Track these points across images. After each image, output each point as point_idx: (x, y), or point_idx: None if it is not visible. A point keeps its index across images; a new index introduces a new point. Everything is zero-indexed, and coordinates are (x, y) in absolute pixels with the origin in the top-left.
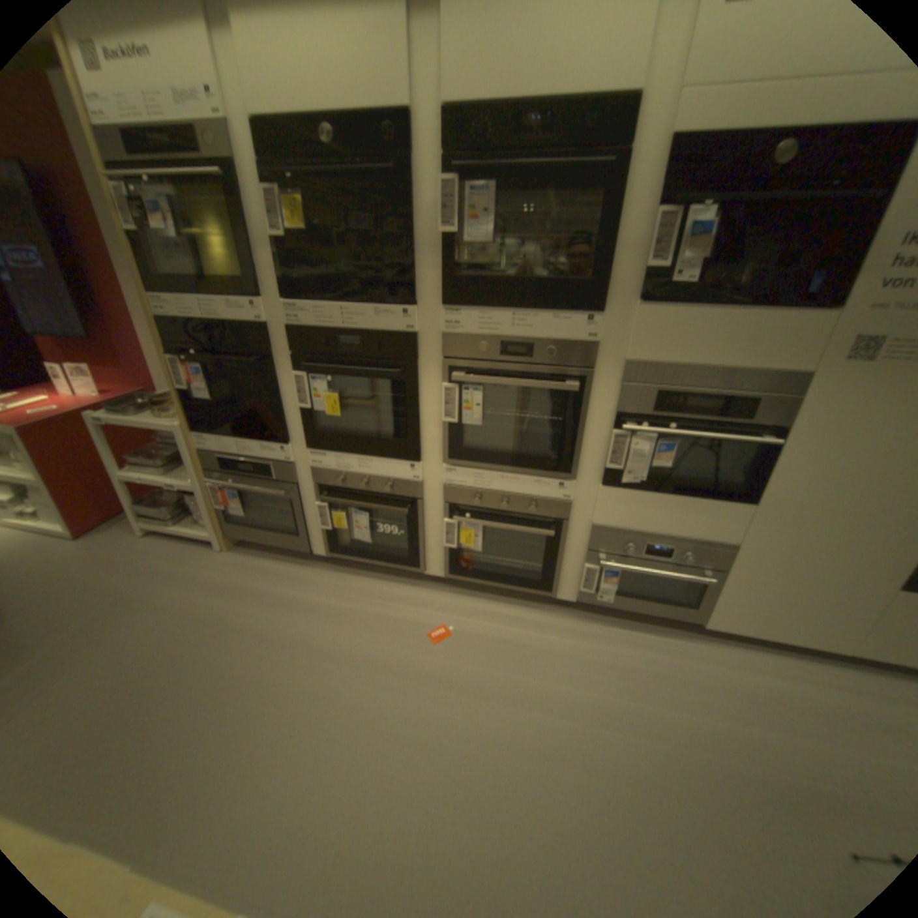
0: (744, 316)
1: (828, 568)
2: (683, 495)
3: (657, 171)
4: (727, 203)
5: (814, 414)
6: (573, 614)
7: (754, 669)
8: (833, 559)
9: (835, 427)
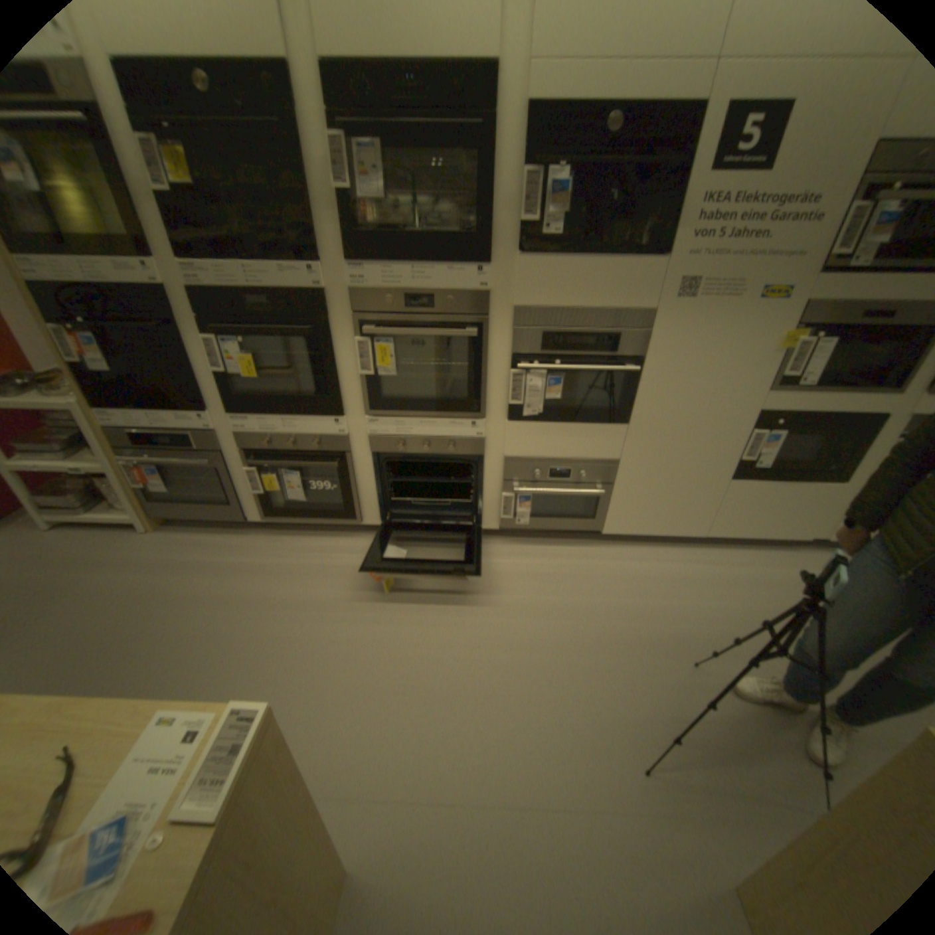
0: (600, 265)
1: (681, 470)
2: (571, 423)
3: (519, 136)
4: (575, 167)
5: (658, 345)
6: (496, 541)
7: (637, 559)
8: (684, 462)
9: (674, 354)
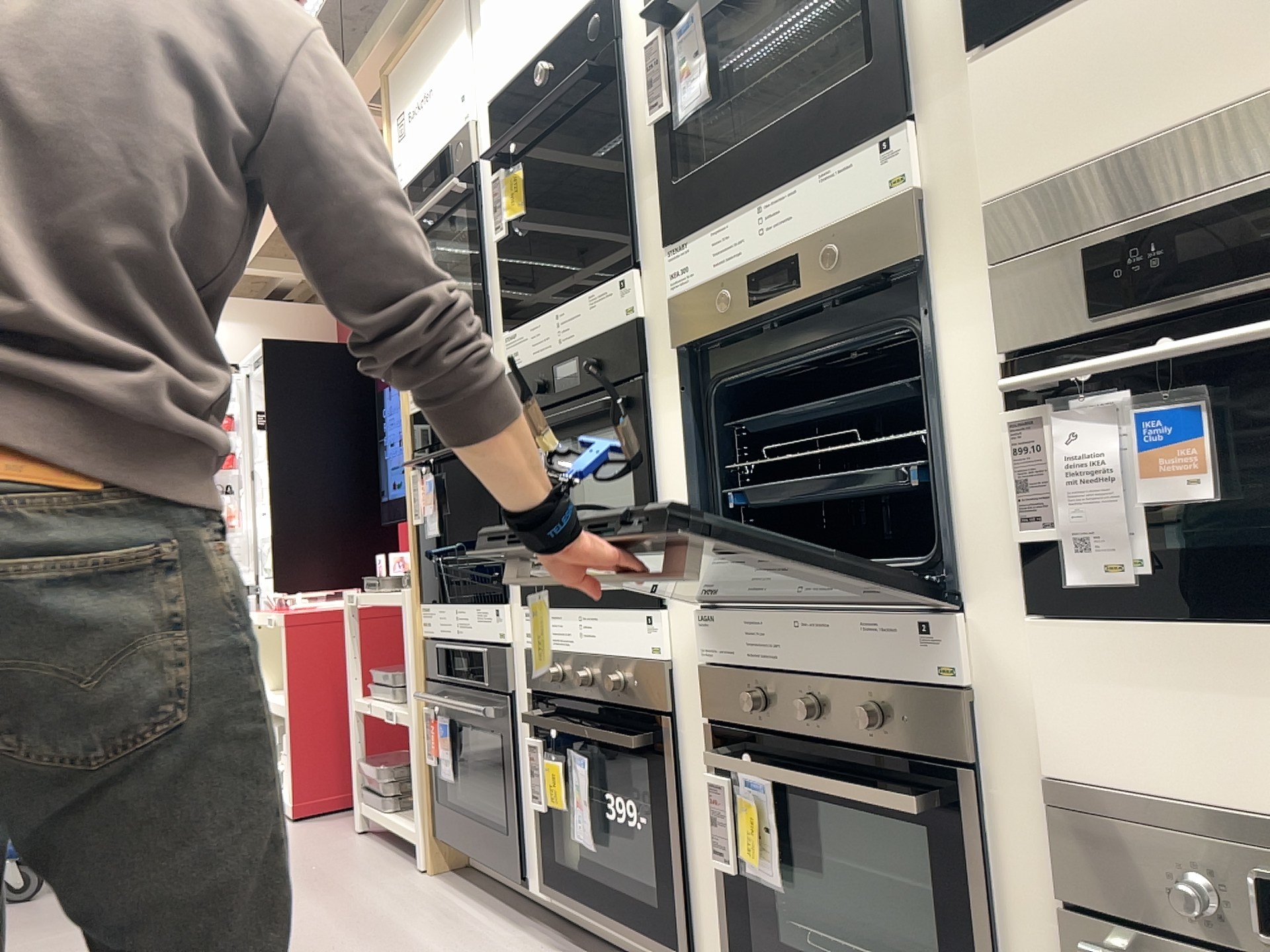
0: None
1: None
2: None
3: None
4: None
5: None
6: None
7: None
8: None
9: None
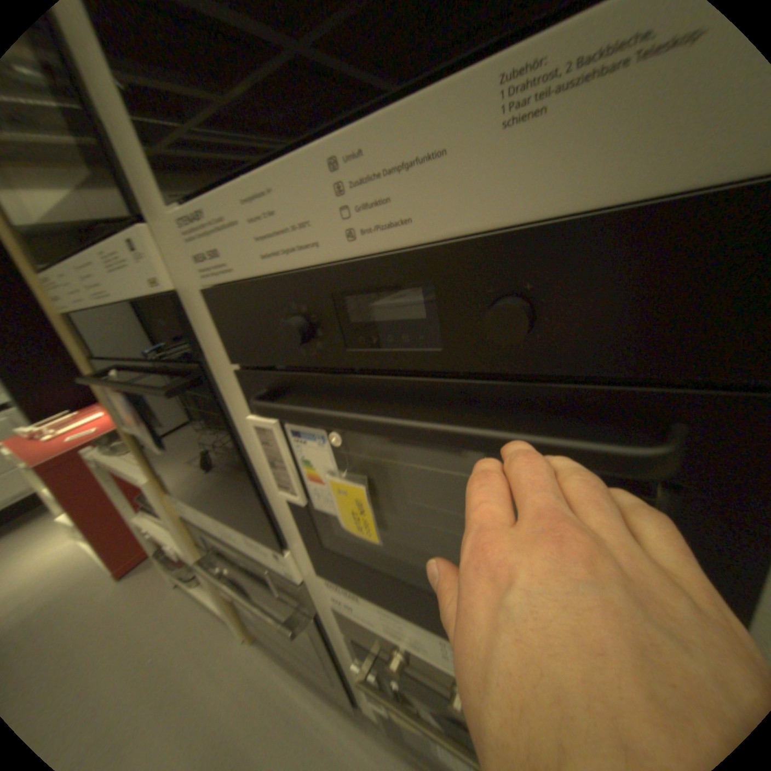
0: None
1: None
2: None
3: None
4: None
5: None
6: None
7: None
8: None
9: None
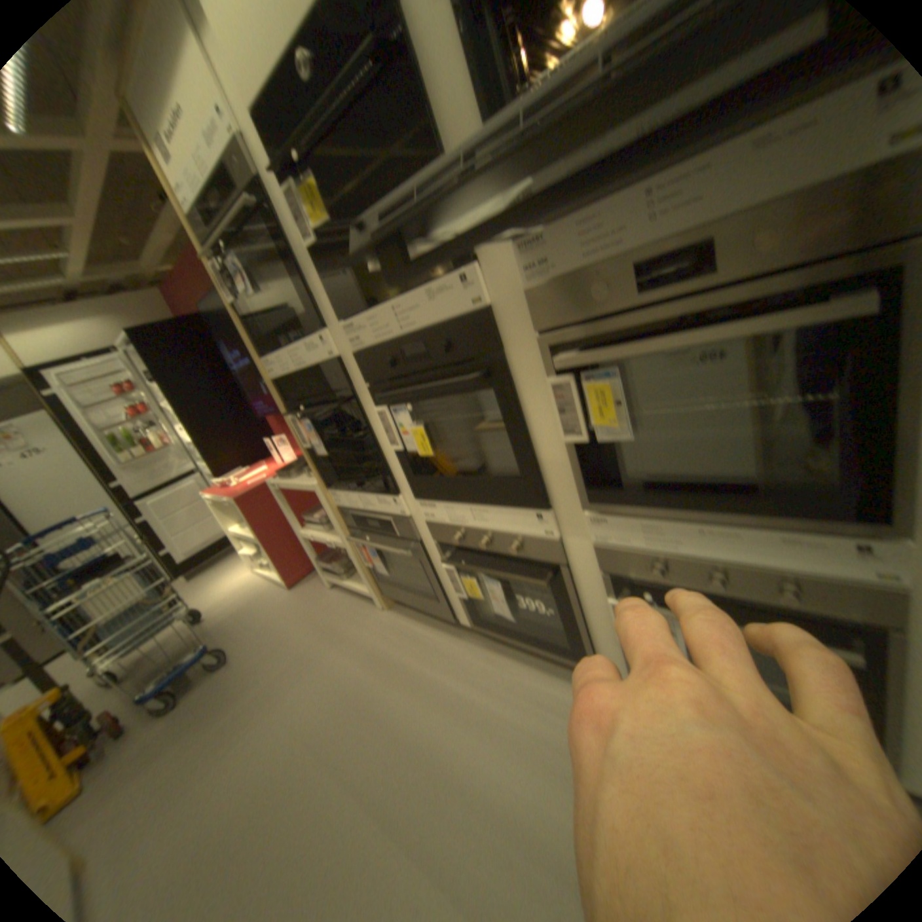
0: None
1: None
2: None
3: None
4: None
5: None
6: None
7: None
8: None
9: None
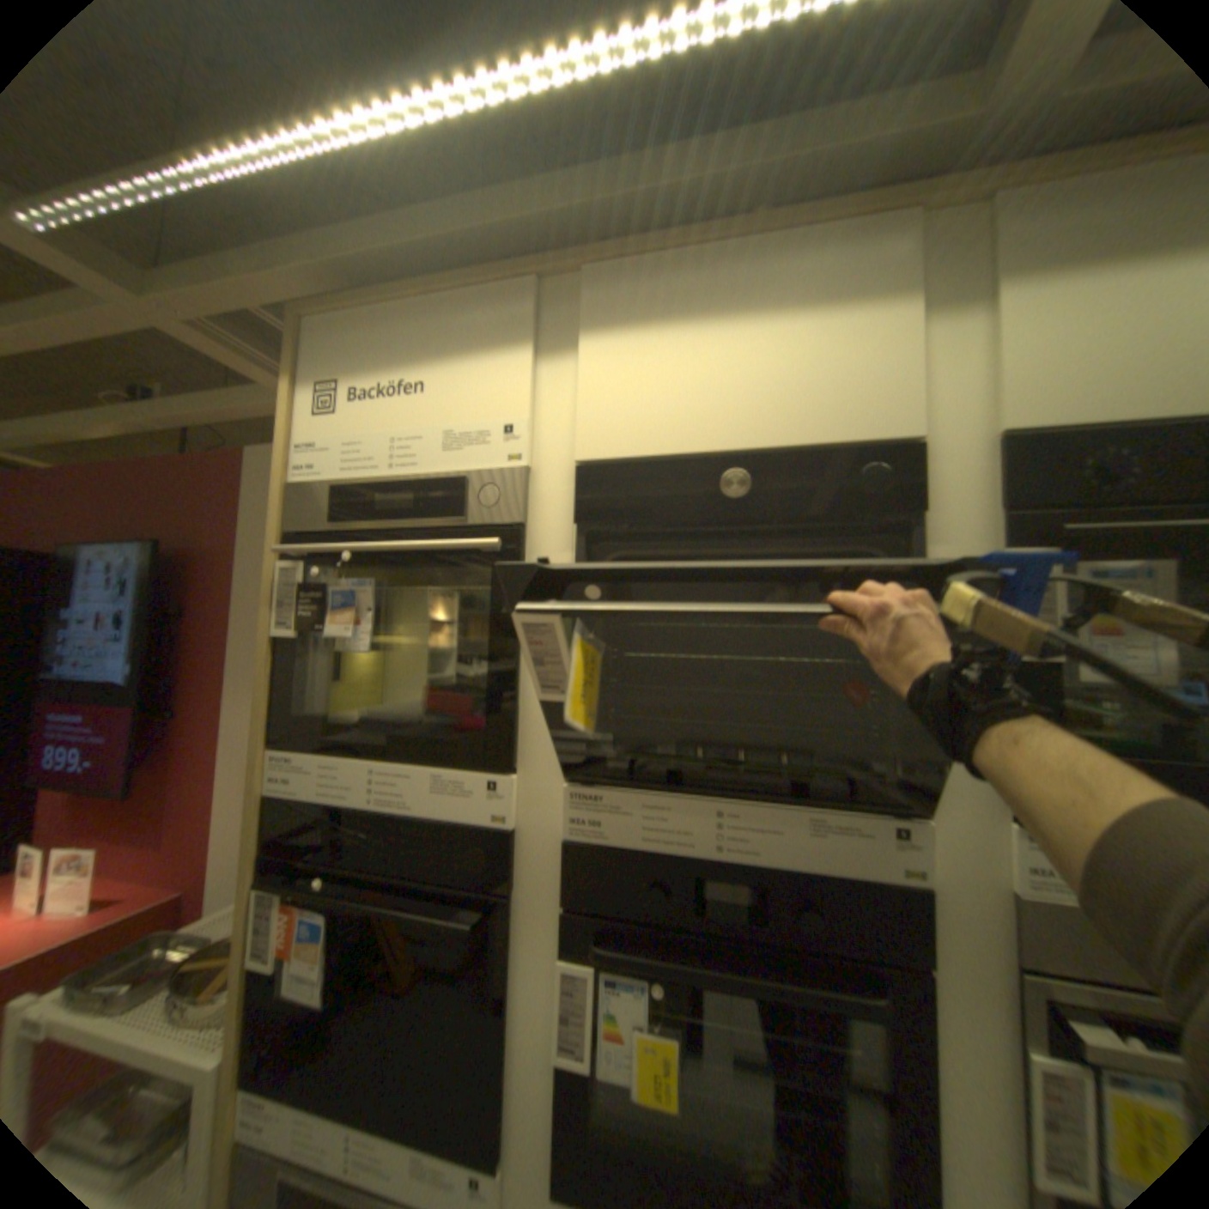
0: None
1: None
2: None
3: None
4: None
5: None
6: None
7: None
8: None
9: None
